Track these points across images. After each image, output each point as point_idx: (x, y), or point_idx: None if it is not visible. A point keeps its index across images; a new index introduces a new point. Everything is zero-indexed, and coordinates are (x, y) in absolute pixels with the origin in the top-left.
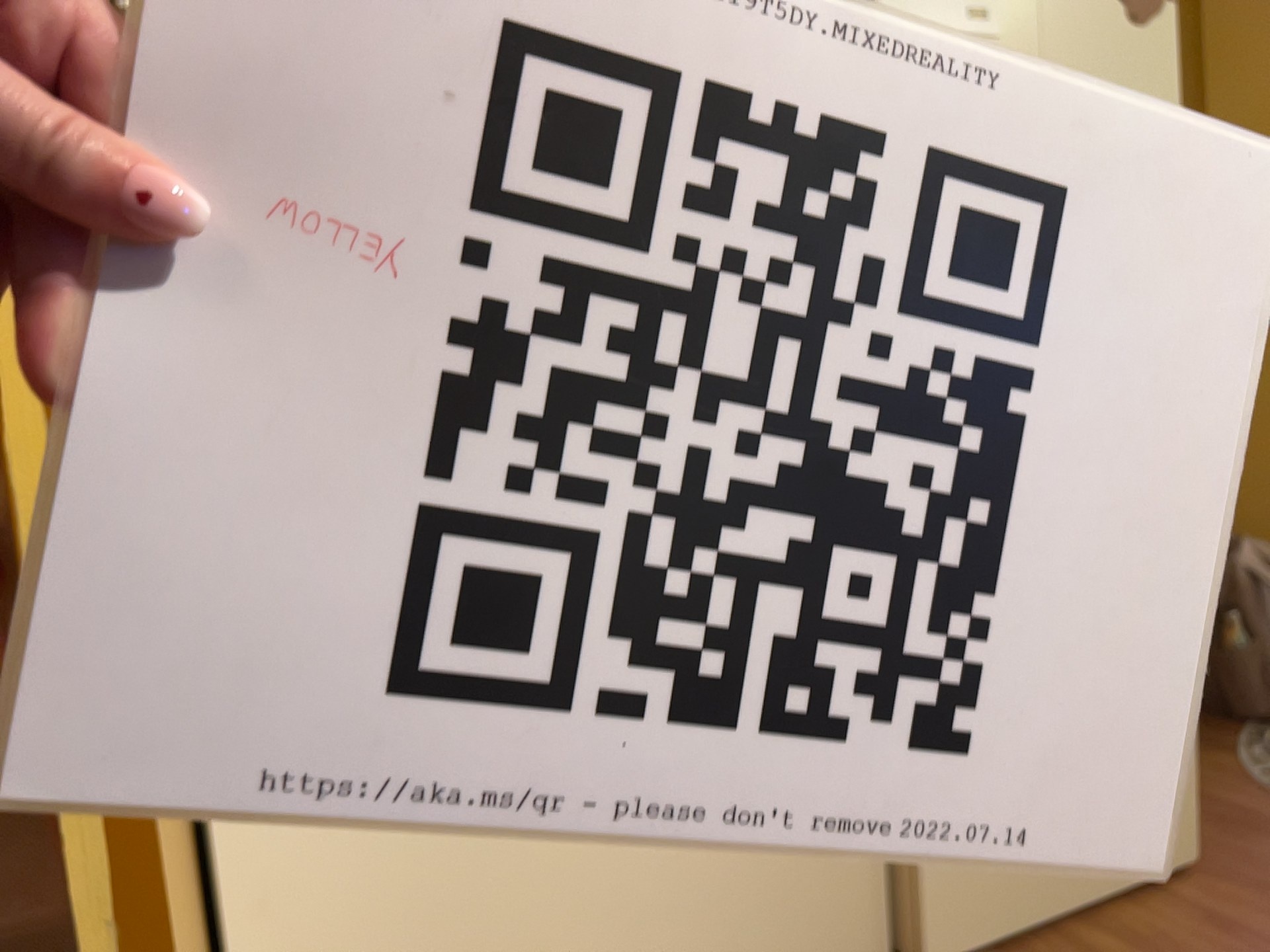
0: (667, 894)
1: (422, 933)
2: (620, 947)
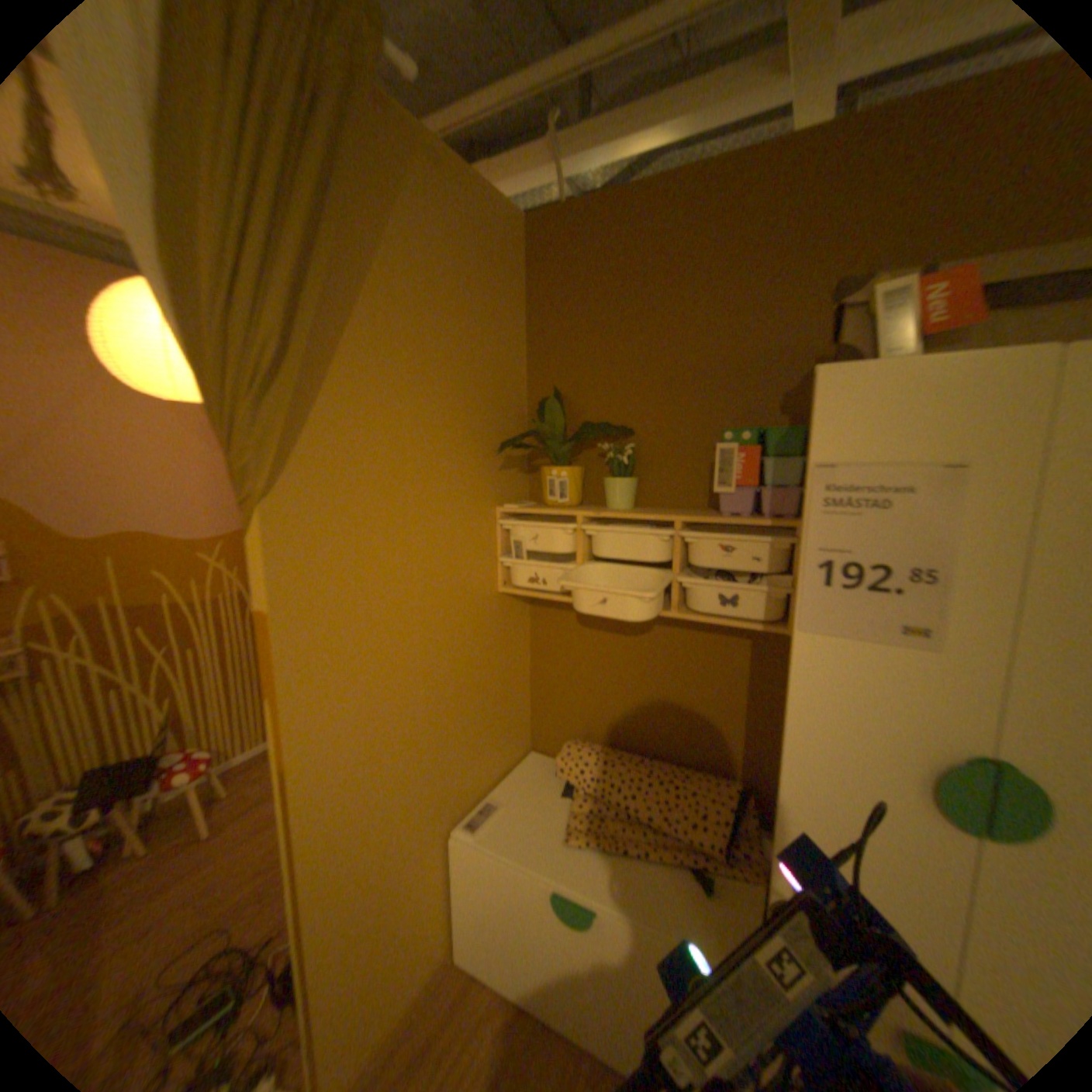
0: (605, 993)
1: (507, 922)
2: (581, 994)
